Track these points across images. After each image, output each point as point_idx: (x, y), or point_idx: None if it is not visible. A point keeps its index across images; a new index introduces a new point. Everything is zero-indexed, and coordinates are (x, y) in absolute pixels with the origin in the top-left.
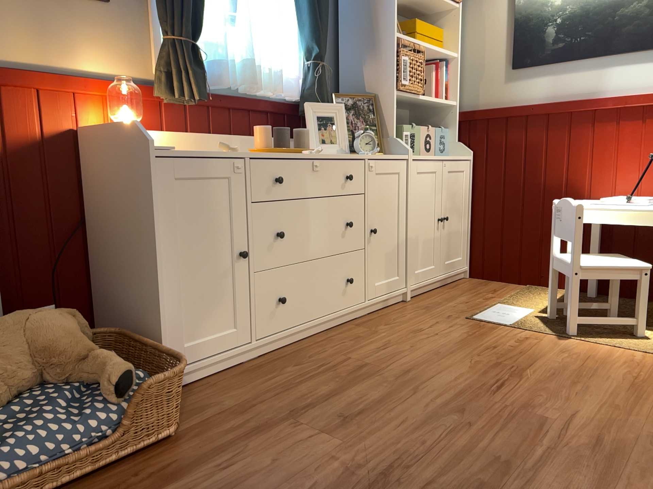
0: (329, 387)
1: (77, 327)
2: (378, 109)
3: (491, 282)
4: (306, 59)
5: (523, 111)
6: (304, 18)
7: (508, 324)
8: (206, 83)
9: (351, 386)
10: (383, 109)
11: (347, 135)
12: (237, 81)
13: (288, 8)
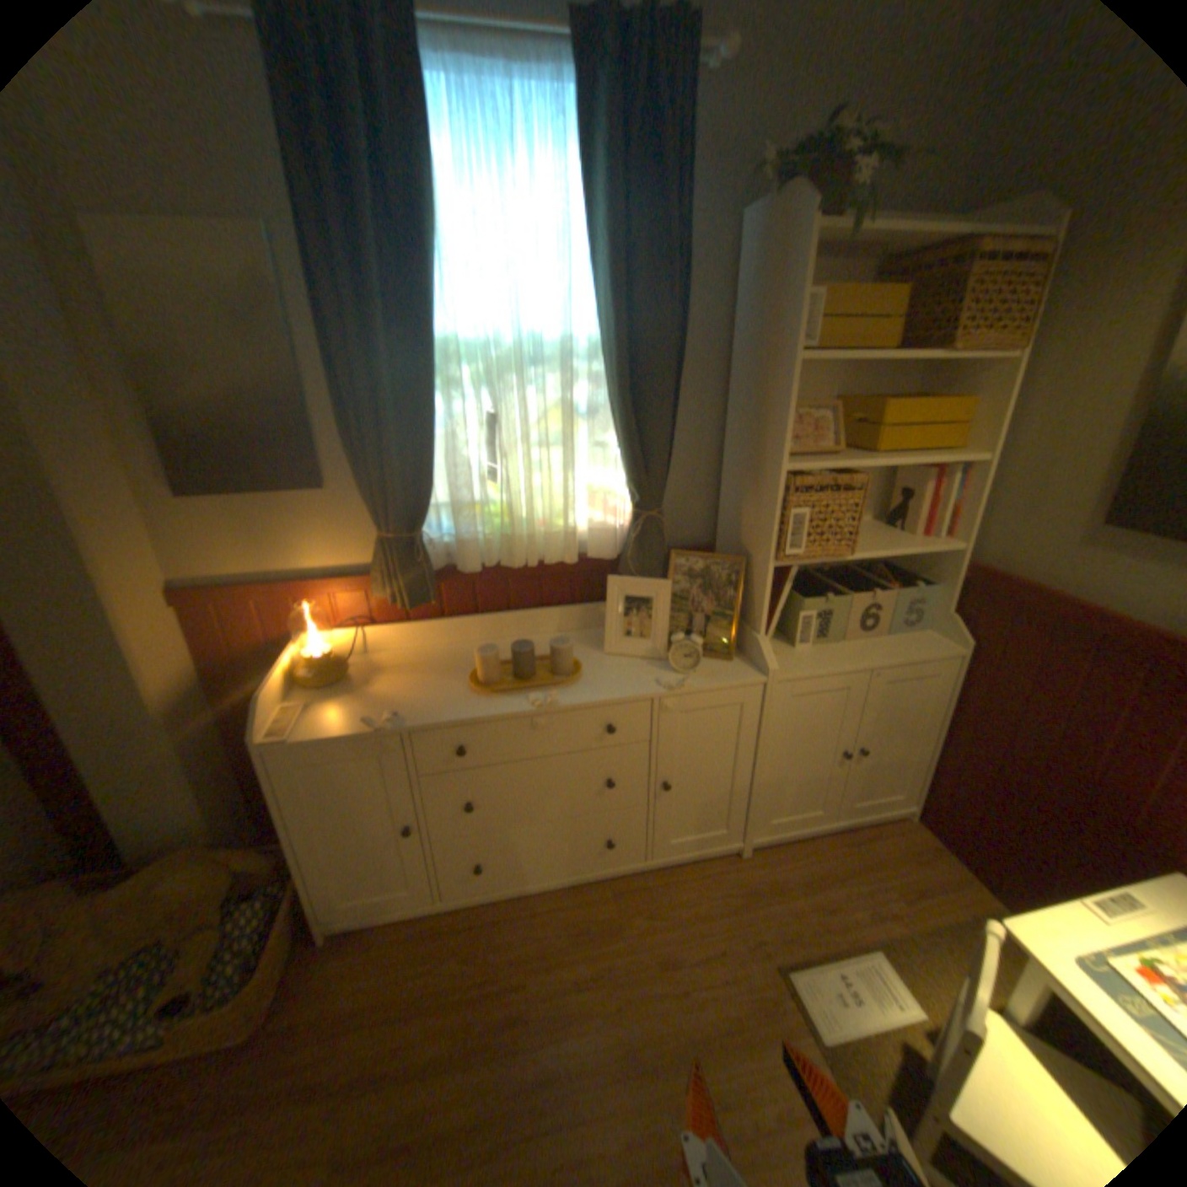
0: (439, 1049)
1: (217, 886)
2: (749, 579)
3: (944, 862)
4: (630, 501)
5: (1098, 622)
6: (621, 446)
7: (824, 1046)
8: (457, 563)
9: (460, 1066)
10: (754, 583)
11: (666, 632)
12: (504, 554)
13: (604, 427)
